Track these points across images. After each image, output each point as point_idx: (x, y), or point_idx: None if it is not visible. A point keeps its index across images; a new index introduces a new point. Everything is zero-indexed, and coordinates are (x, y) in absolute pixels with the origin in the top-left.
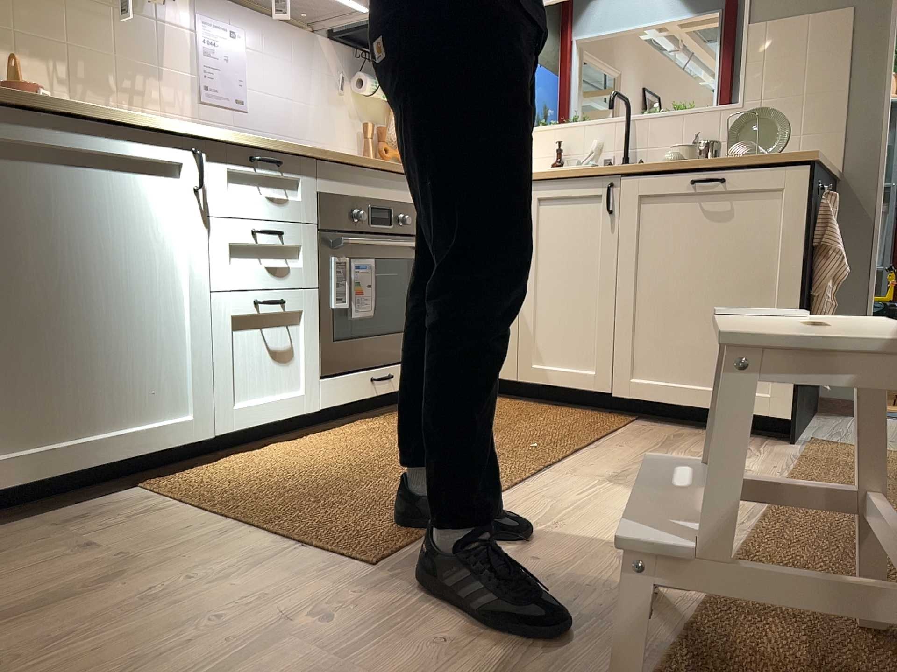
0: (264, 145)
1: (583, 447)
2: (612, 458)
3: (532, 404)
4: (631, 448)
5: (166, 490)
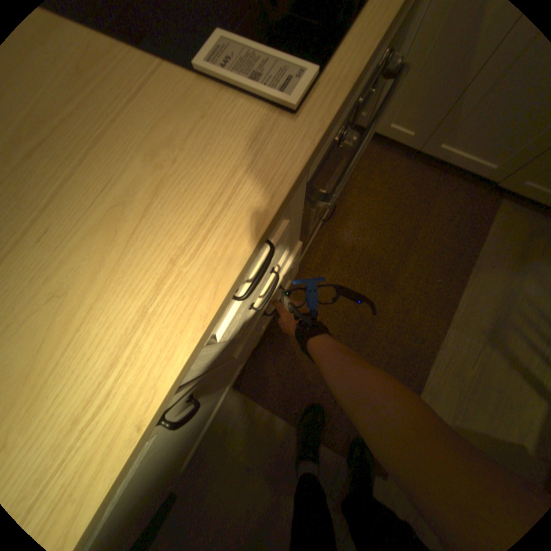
0: (240, 274)
1: (472, 283)
2: (492, 300)
3: (423, 165)
4: (504, 278)
5: (250, 398)
